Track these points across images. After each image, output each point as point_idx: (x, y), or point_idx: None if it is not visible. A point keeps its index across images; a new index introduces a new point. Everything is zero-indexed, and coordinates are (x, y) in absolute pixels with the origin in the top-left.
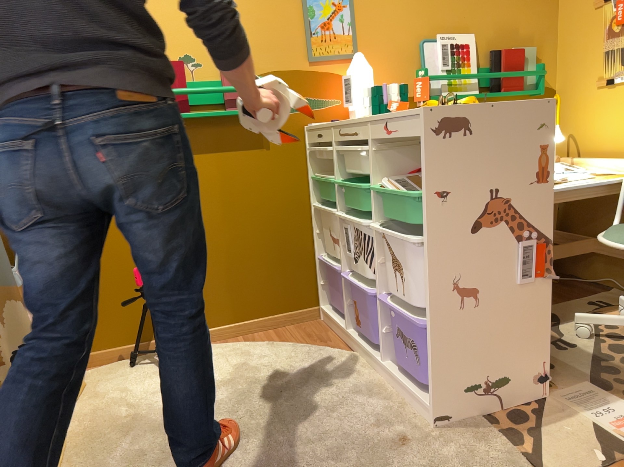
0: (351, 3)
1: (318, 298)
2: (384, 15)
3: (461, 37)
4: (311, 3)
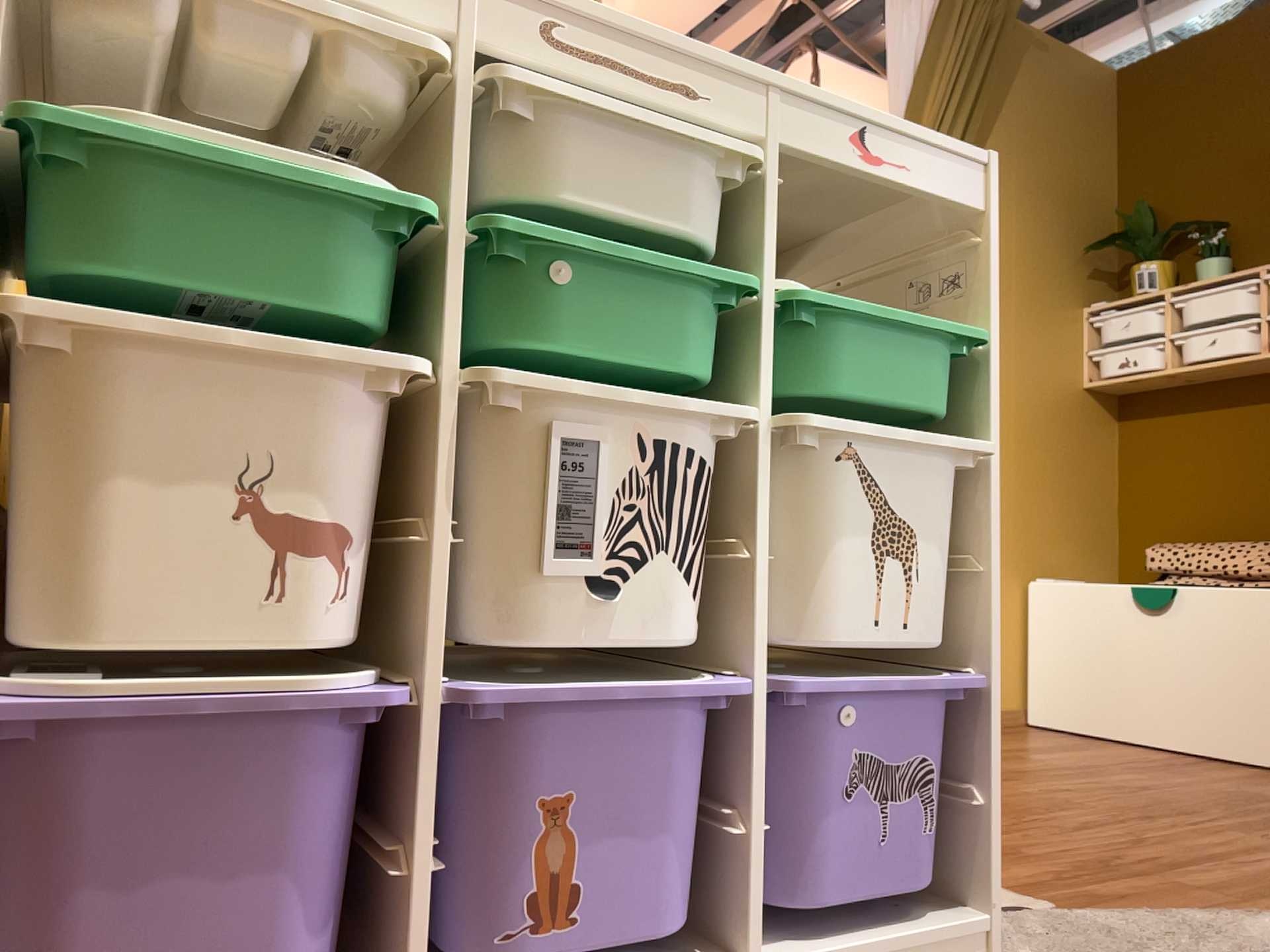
0: None
1: None
2: None
3: None
4: None
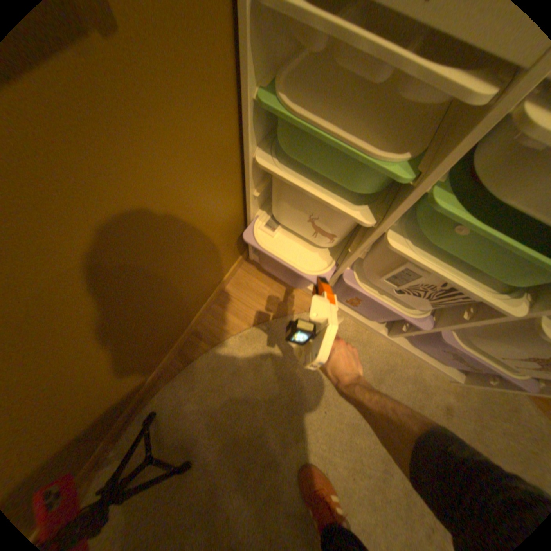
0: None
1: (245, 244)
2: None
3: None
4: None
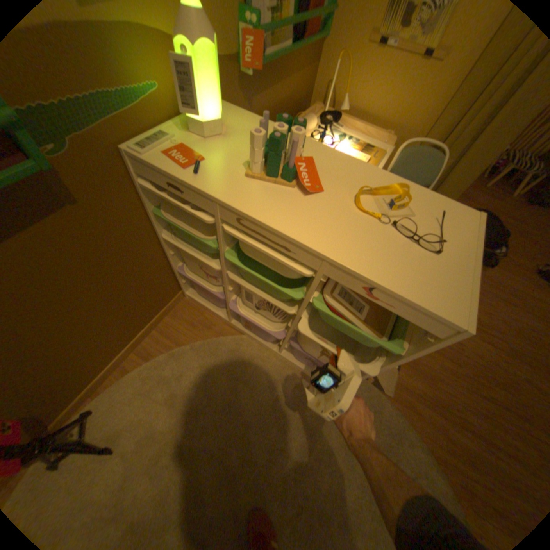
0: None
1: (180, 287)
2: None
3: None
4: None
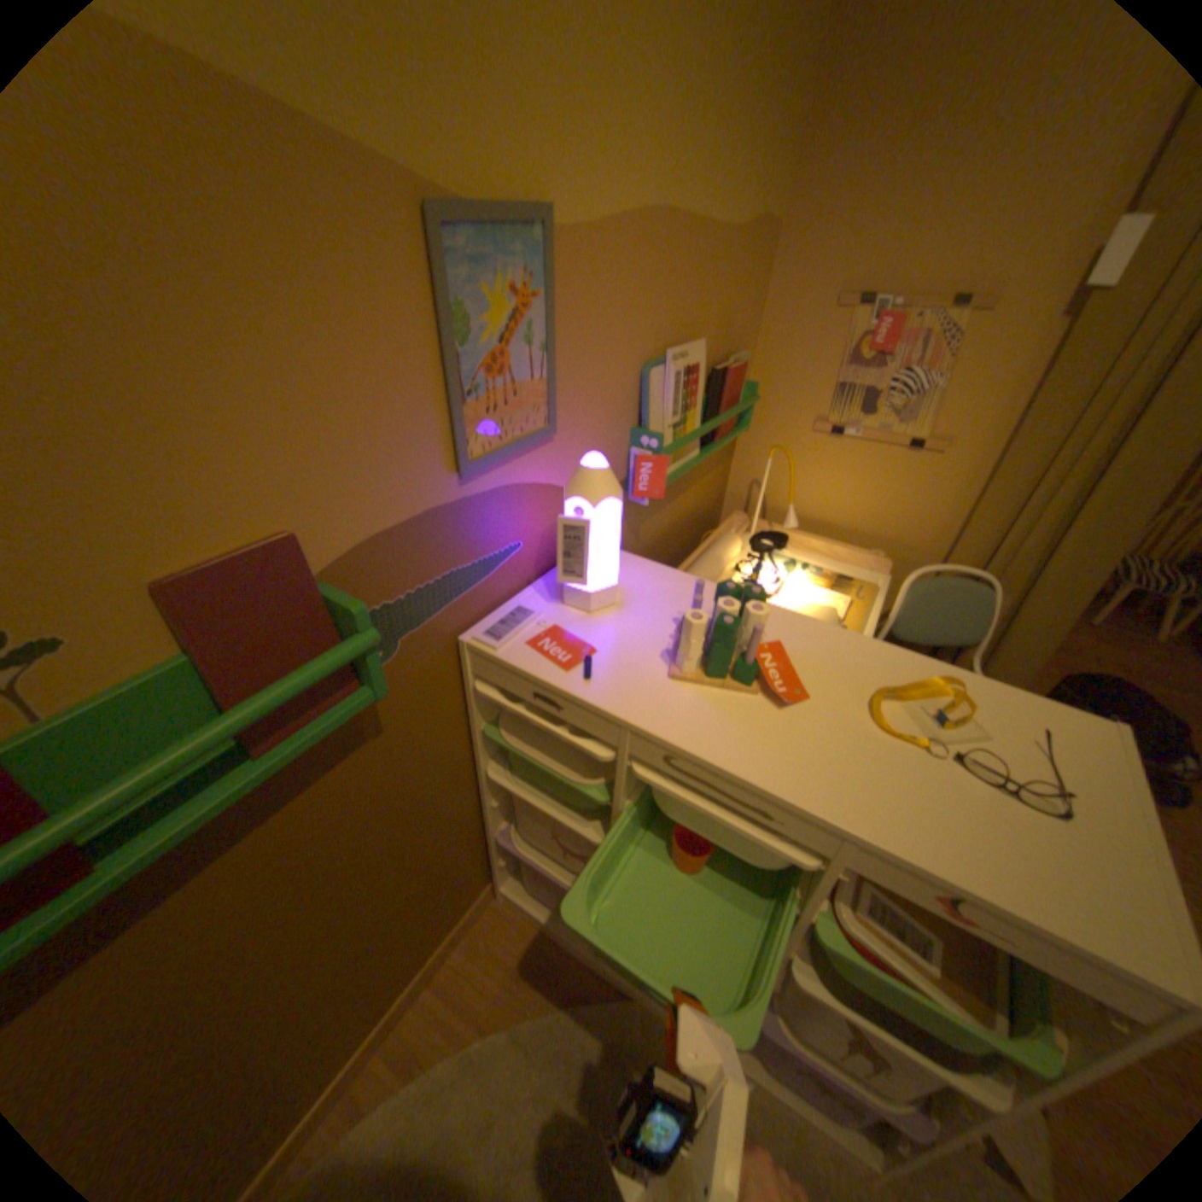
0: (552, 281)
1: (490, 875)
2: (603, 309)
3: (694, 346)
4: (462, 284)
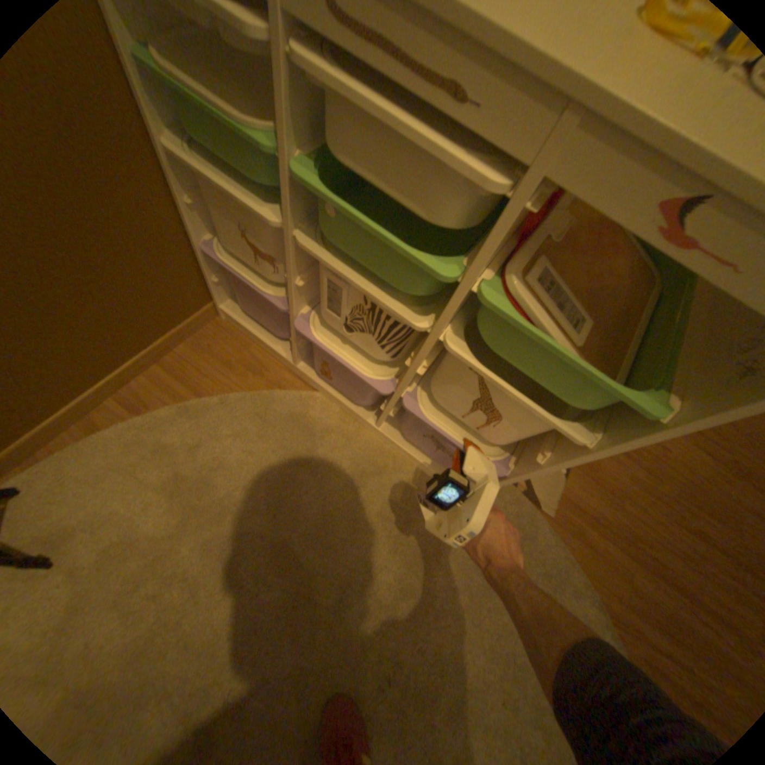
0: None
1: (209, 293)
2: None
3: None
4: None
